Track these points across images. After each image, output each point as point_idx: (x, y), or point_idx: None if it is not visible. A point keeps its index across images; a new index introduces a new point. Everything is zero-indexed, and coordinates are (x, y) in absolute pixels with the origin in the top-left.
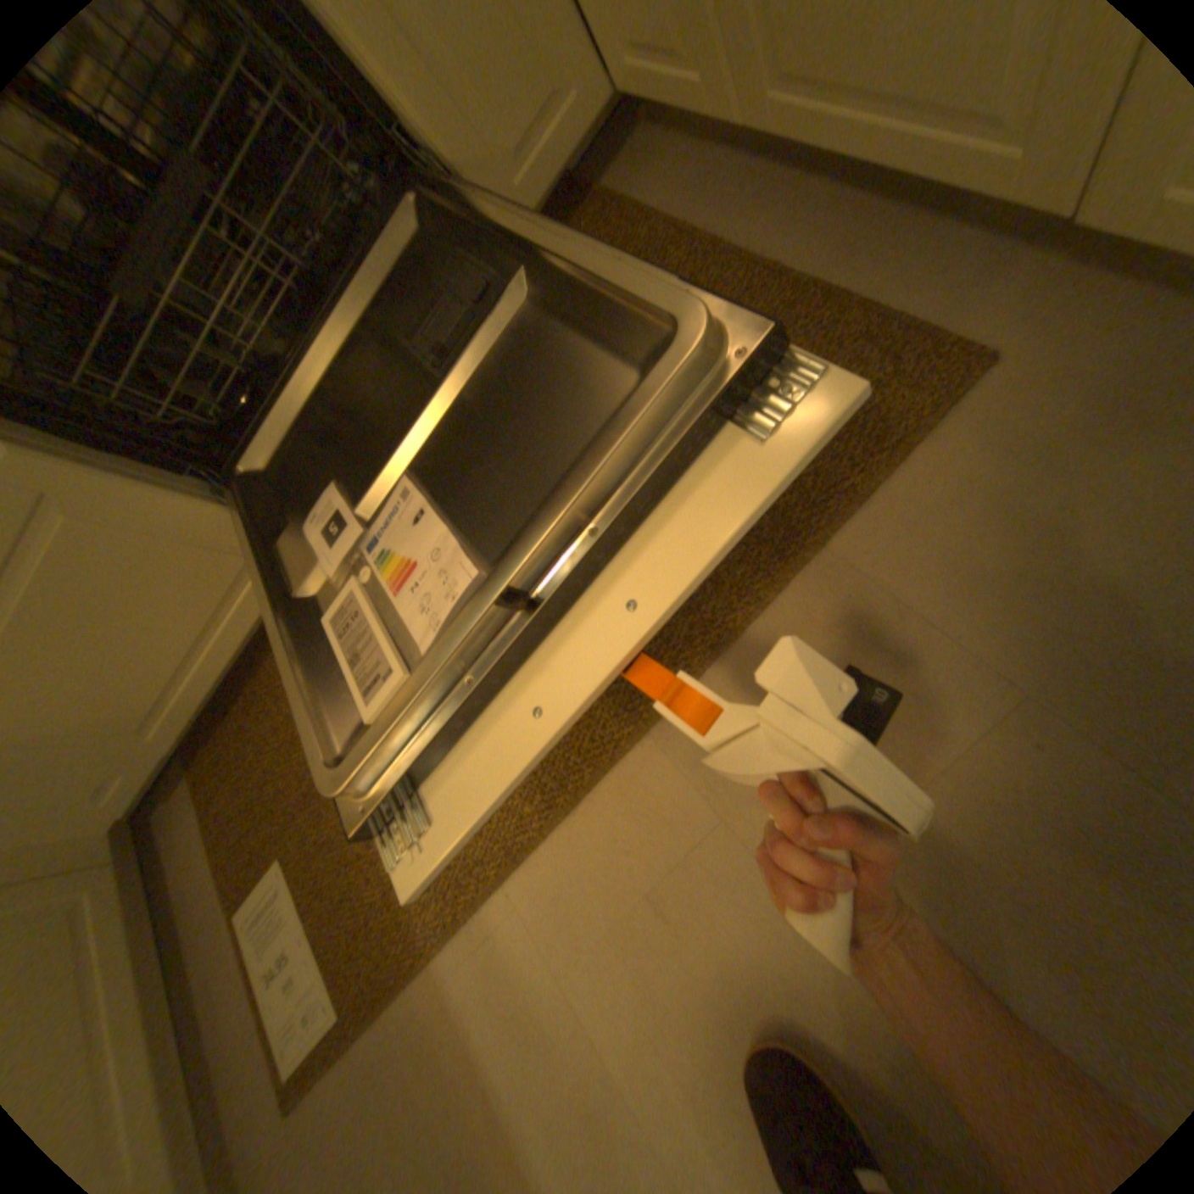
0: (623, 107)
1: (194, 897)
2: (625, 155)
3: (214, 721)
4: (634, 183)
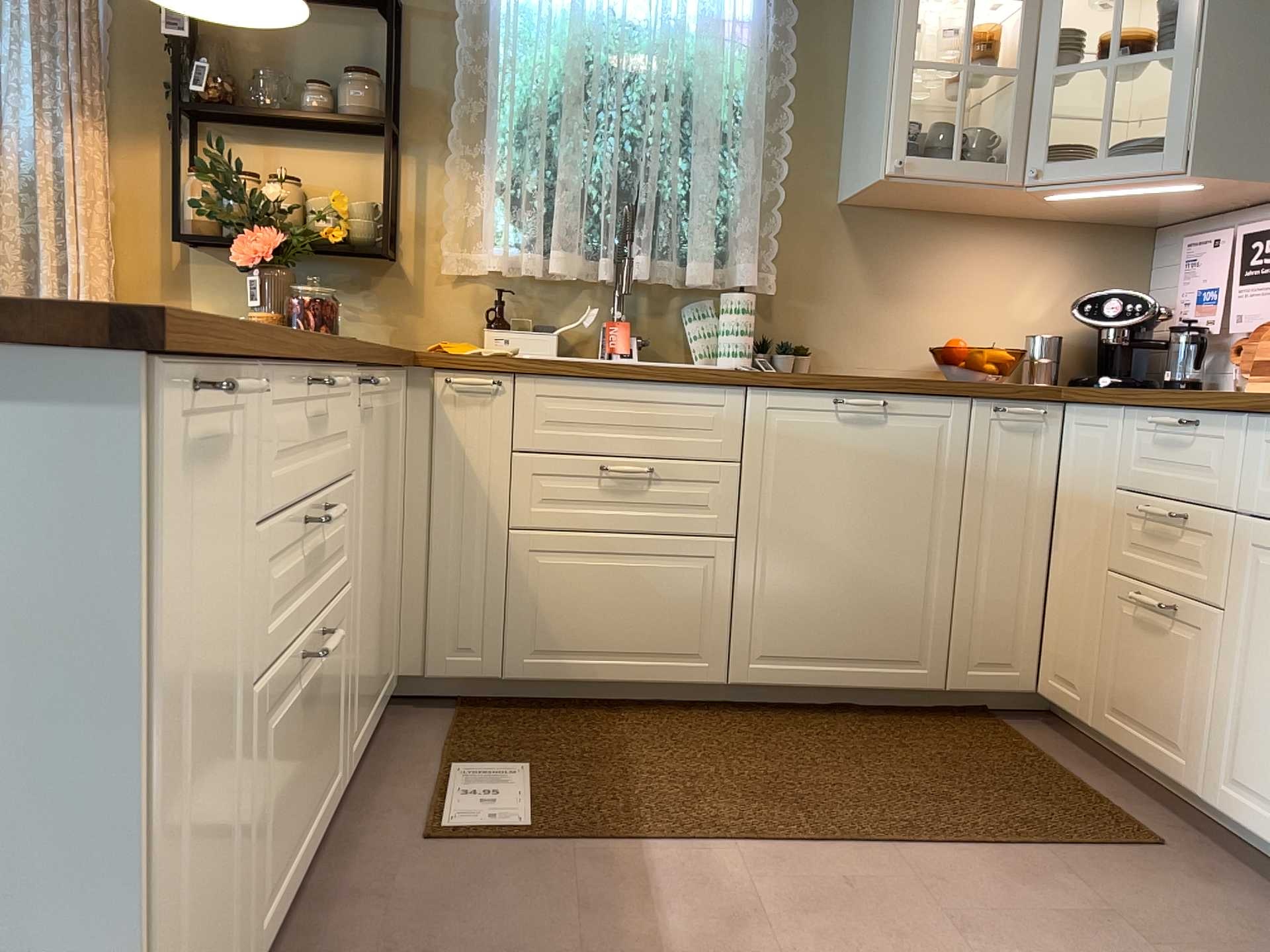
0: (1036, 713)
1: (411, 748)
2: (1026, 723)
3: (520, 707)
4: (1024, 731)
